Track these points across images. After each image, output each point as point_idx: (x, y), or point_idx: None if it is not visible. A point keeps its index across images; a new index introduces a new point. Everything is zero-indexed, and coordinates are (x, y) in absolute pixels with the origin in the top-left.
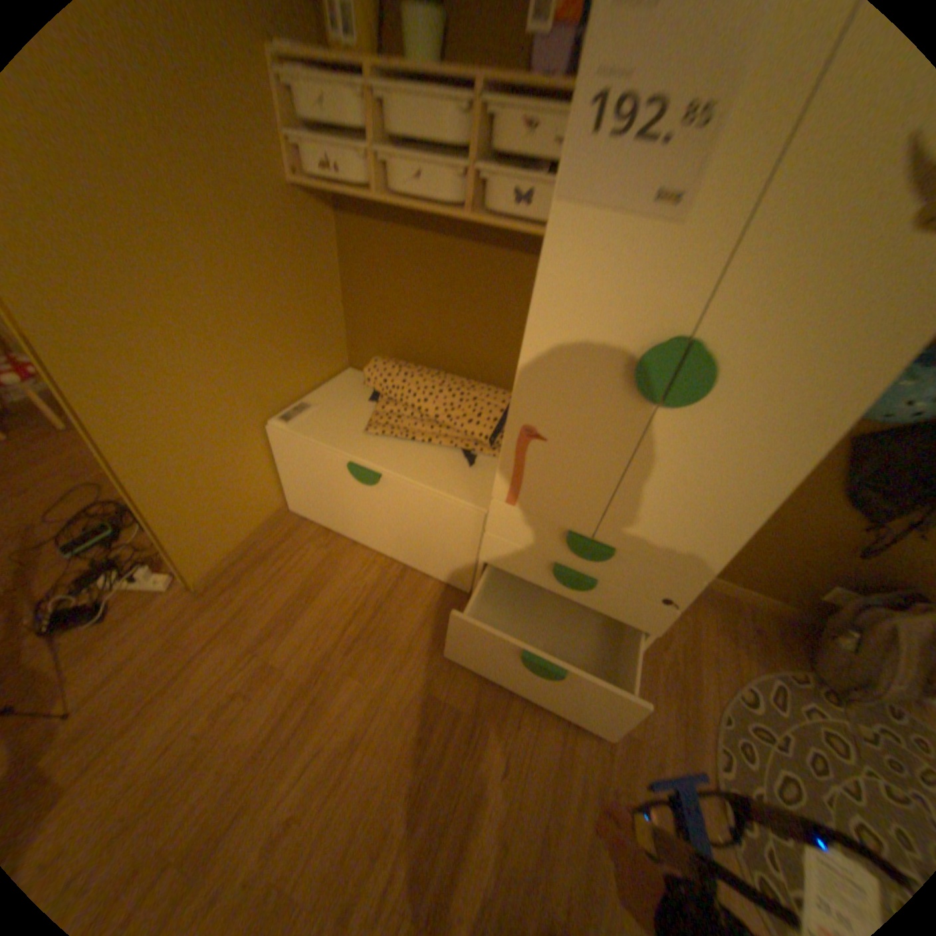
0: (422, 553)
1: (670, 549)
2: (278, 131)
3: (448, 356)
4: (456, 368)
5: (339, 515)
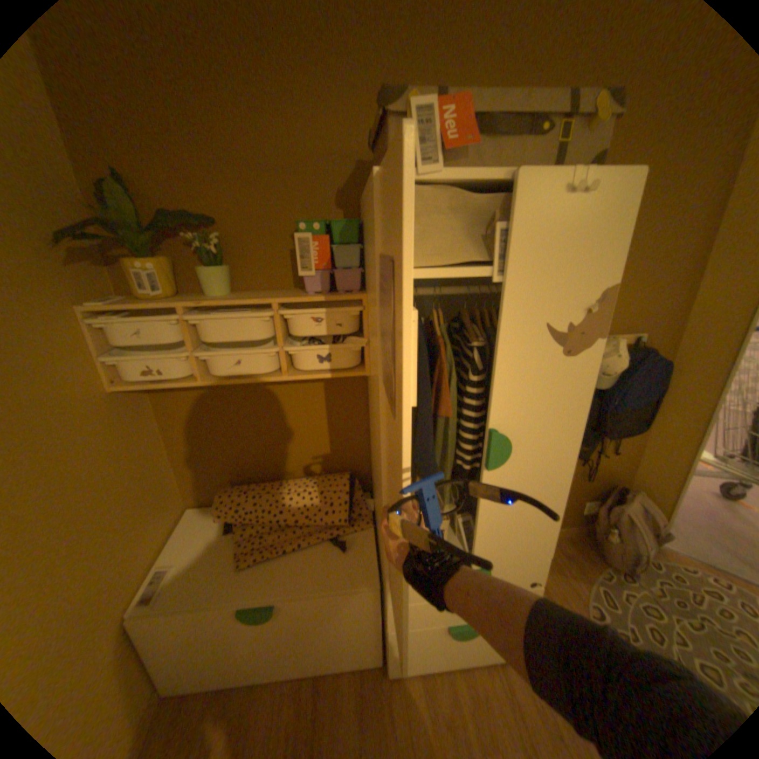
0: (327, 655)
1: (521, 550)
2: (93, 360)
3: (282, 466)
4: (291, 472)
5: (228, 668)
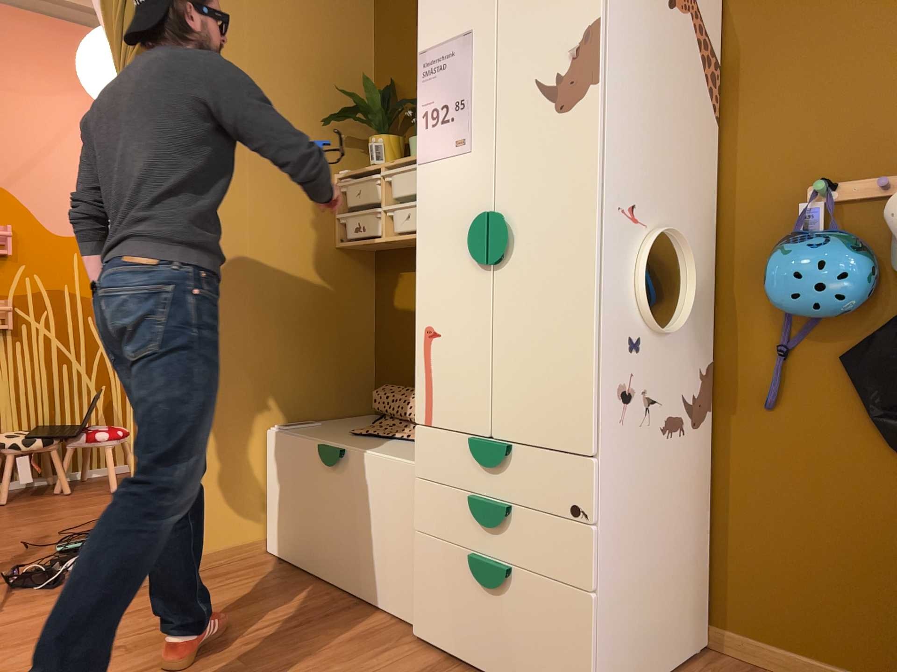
0: (374, 567)
1: (548, 420)
2: (333, 217)
3: None
4: None
5: (306, 537)
